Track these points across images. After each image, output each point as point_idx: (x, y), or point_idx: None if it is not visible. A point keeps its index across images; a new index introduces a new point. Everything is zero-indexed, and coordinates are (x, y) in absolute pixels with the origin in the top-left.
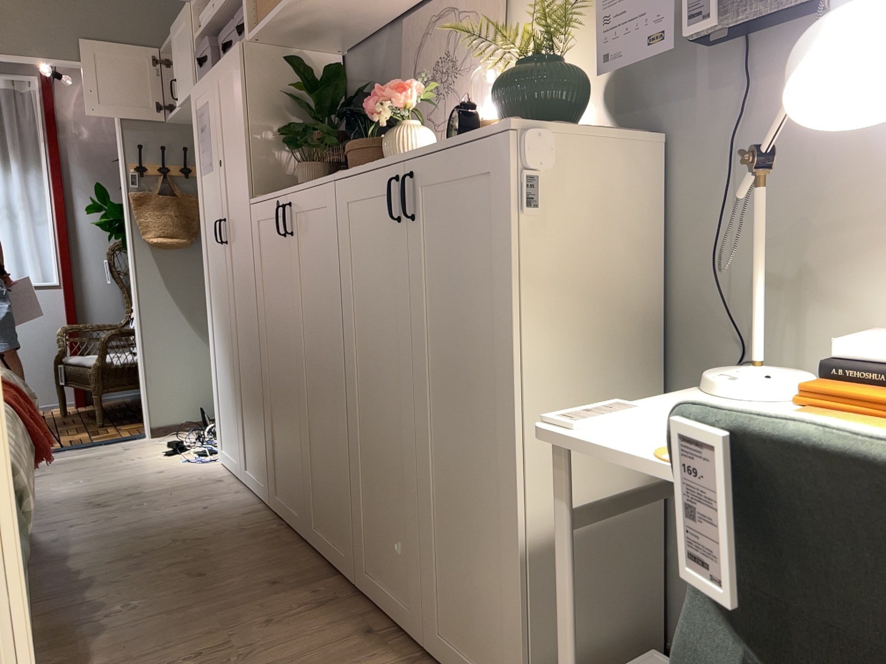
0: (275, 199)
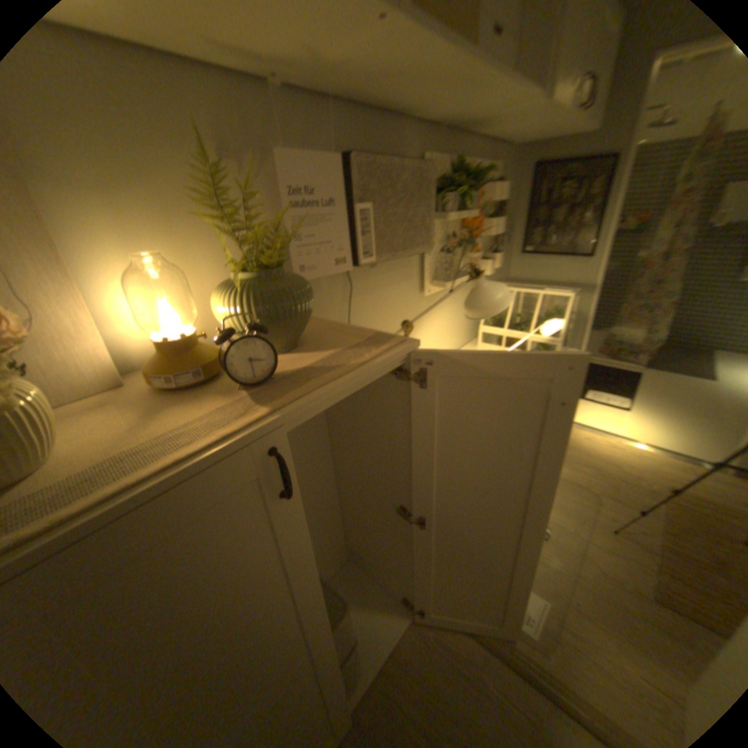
0: None
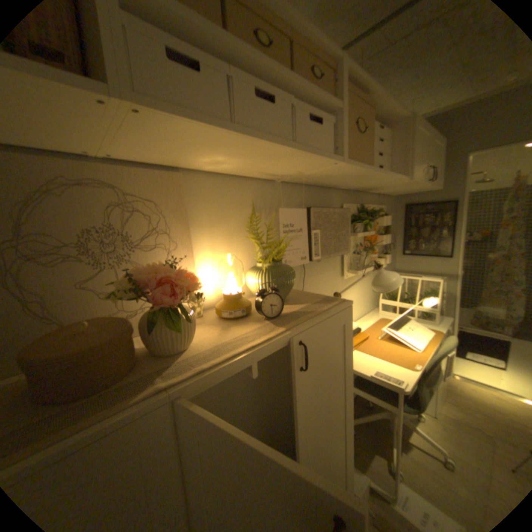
0: None
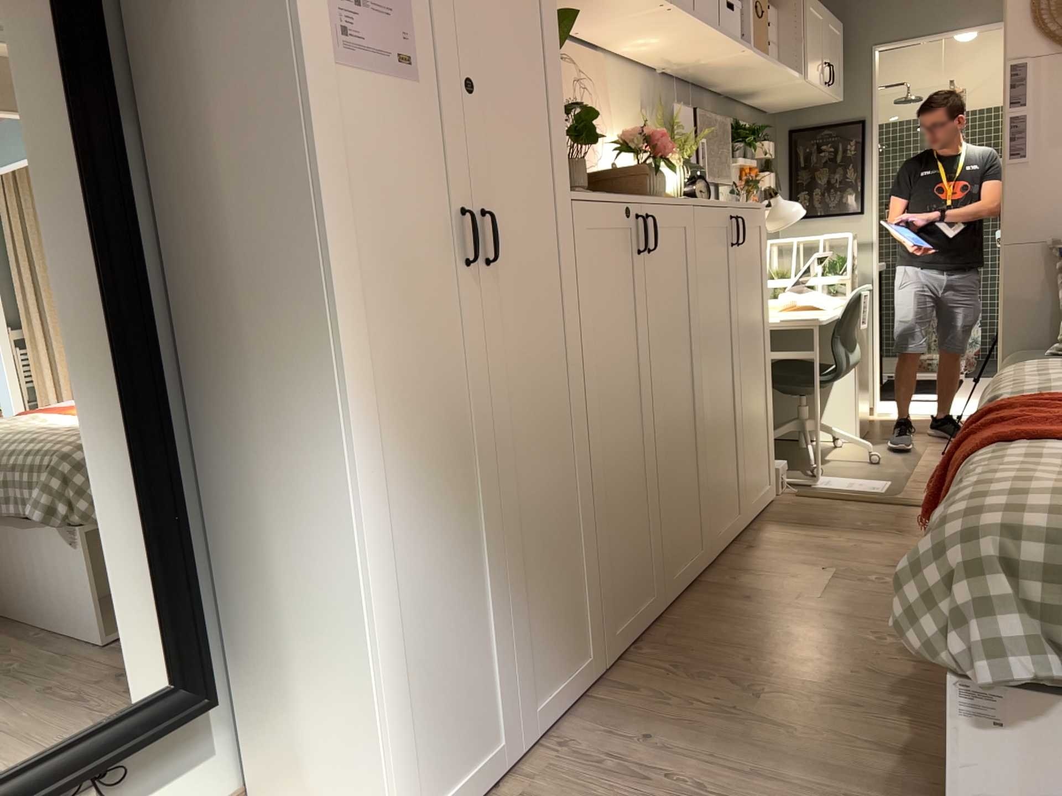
0: (626, 204)
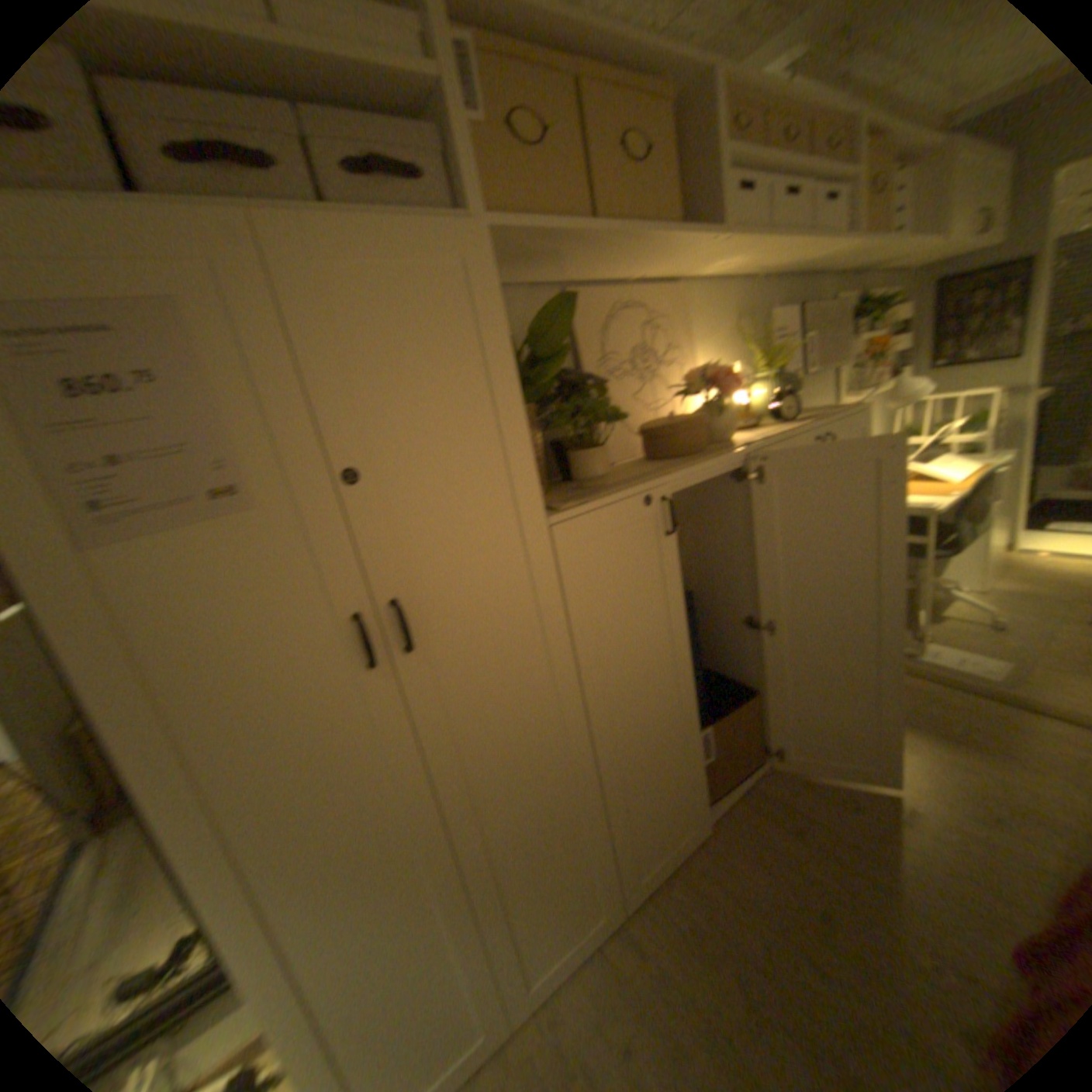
0: (644, 494)
